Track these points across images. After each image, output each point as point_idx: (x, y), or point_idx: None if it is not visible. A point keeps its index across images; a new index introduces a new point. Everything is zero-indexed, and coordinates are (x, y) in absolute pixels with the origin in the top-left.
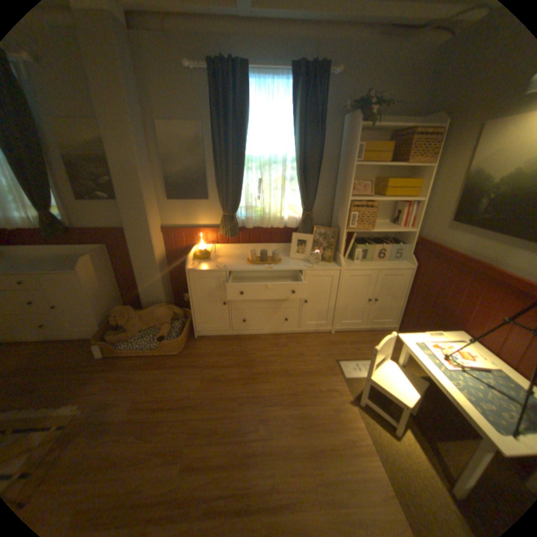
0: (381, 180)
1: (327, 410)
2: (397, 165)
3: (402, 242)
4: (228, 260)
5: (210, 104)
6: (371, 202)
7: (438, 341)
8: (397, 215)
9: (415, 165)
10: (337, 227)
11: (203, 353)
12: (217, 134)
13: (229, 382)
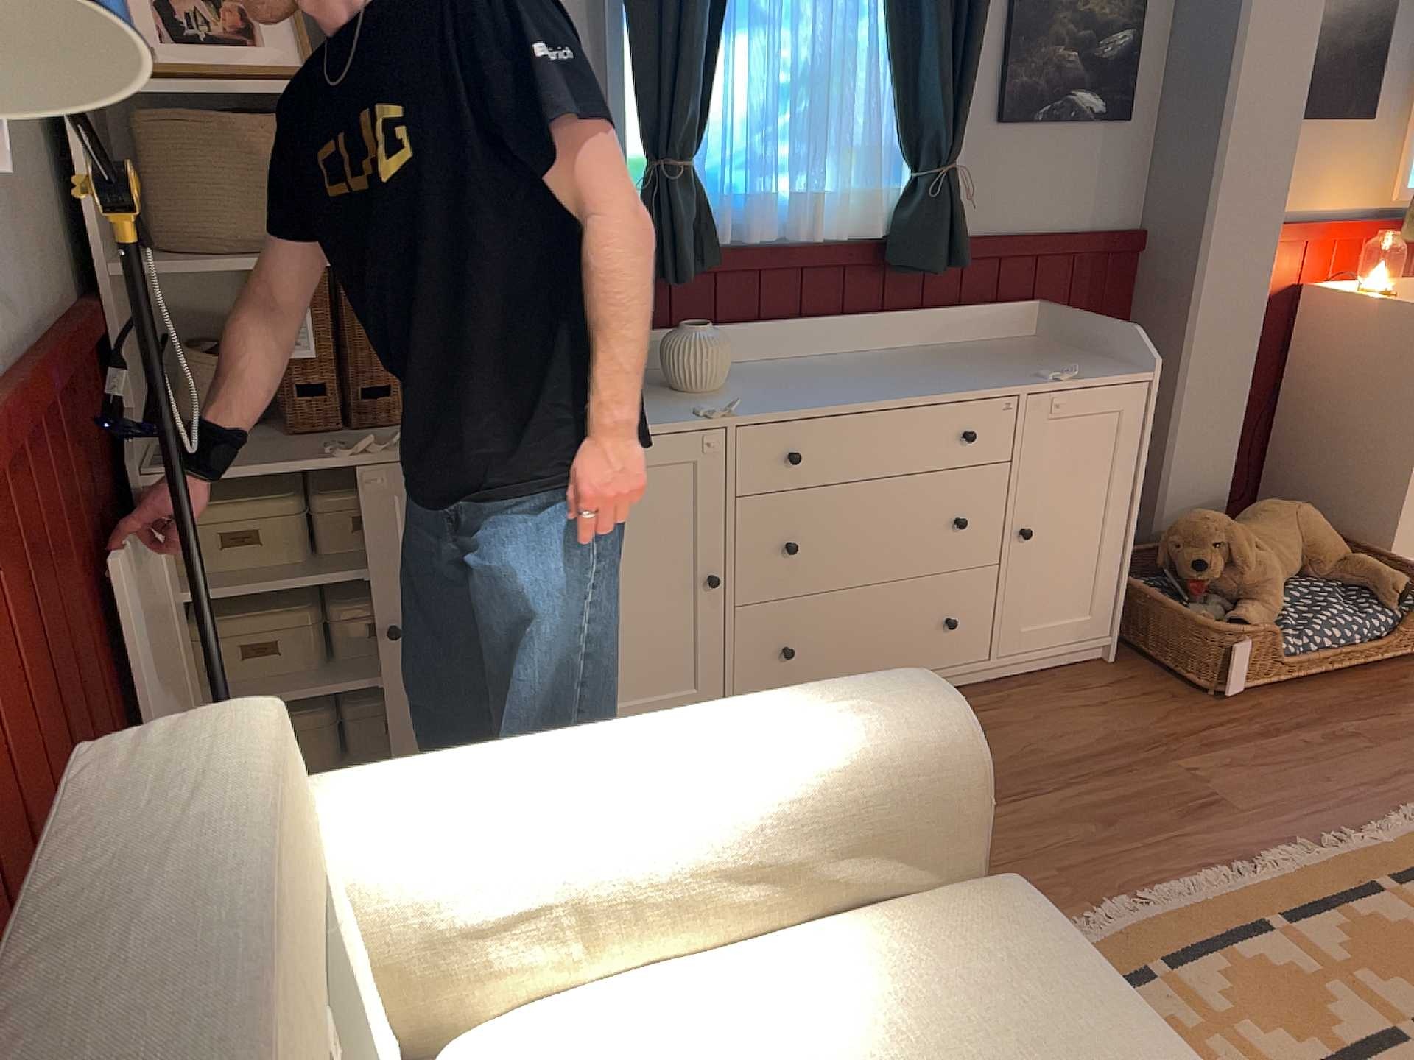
0: None
1: None
2: None
3: None
4: None
5: None
6: None
7: None
8: None
9: None
10: None
11: None
12: None
13: None
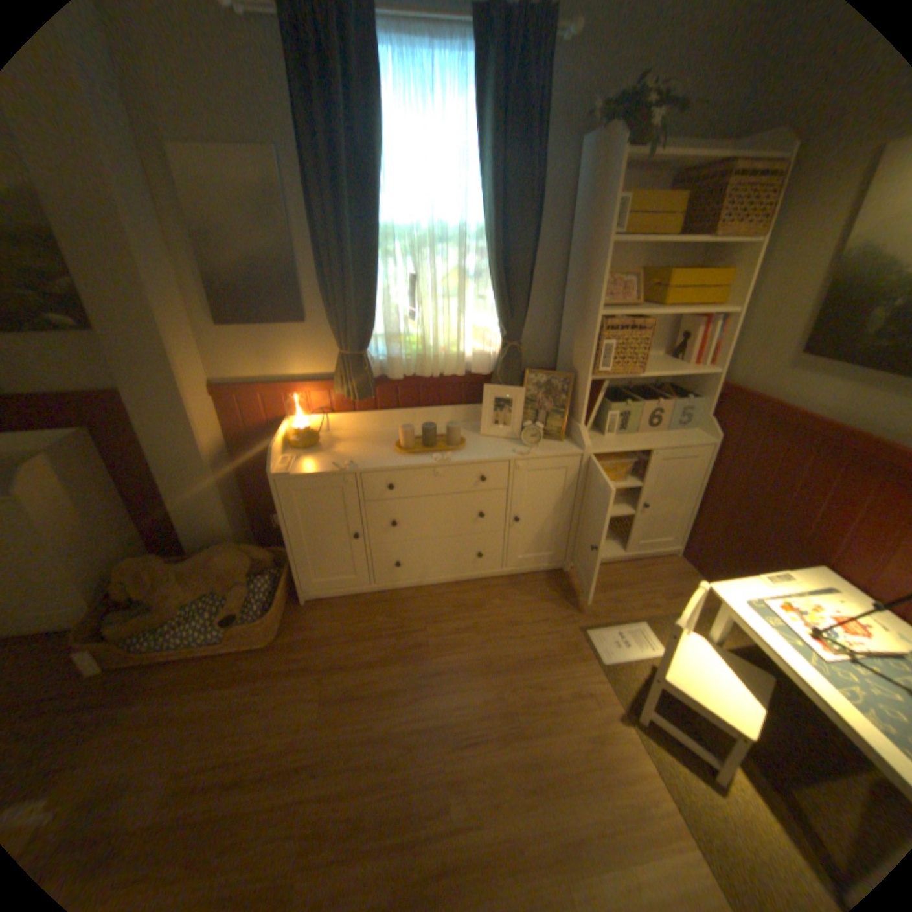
0: (654, 272)
1: (578, 741)
2: (683, 241)
3: (690, 393)
4: (357, 447)
5: (294, 104)
6: (635, 318)
7: (787, 593)
8: (679, 341)
9: (719, 241)
10: (571, 370)
11: (320, 637)
12: (314, 175)
13: (378, 700)
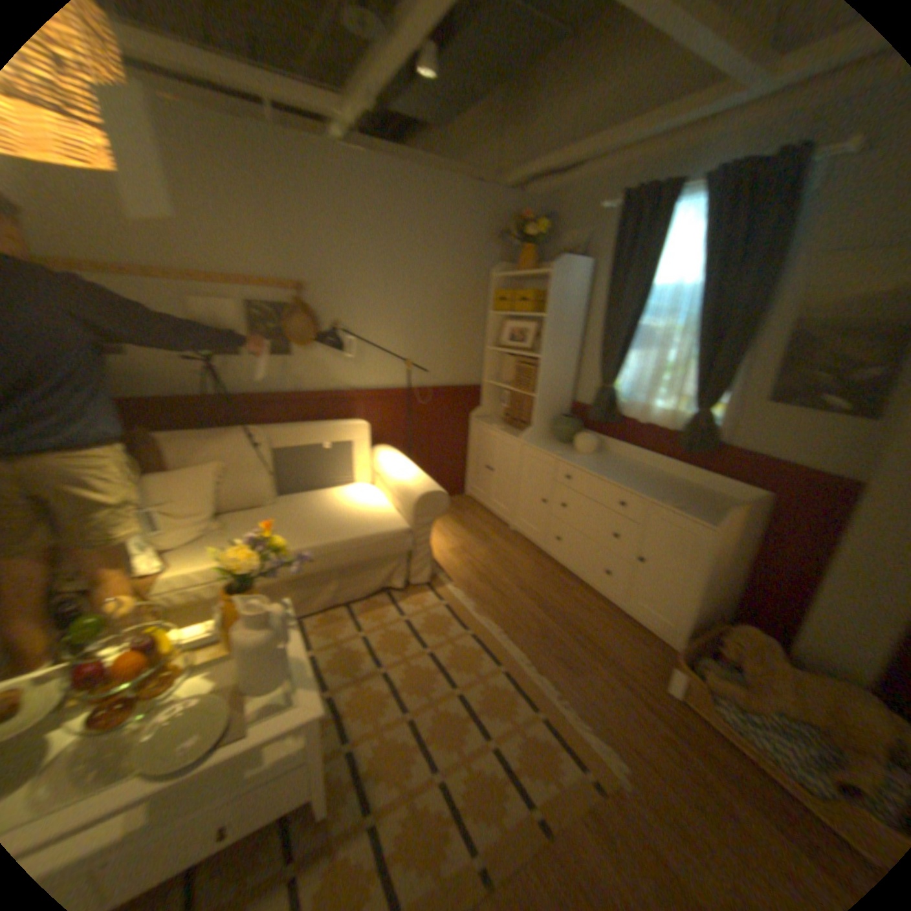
0: None
1: None
2: None
3: None
4: None
5: None
6: None
7: None
8: None
9: None
10: None
11: None
12: None
13: None
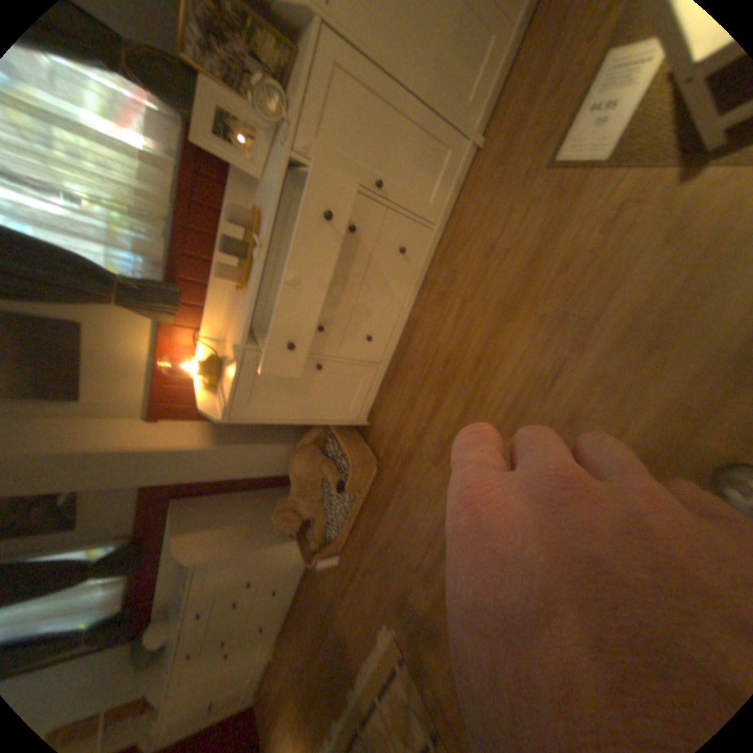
0: None
1: (645, 256)
2: None
3: None
4: (227, 324)
5: None
6: None
7: None
8: None
9: None
10: None
11: (390, 425)
12: None
13: (458, 420)
